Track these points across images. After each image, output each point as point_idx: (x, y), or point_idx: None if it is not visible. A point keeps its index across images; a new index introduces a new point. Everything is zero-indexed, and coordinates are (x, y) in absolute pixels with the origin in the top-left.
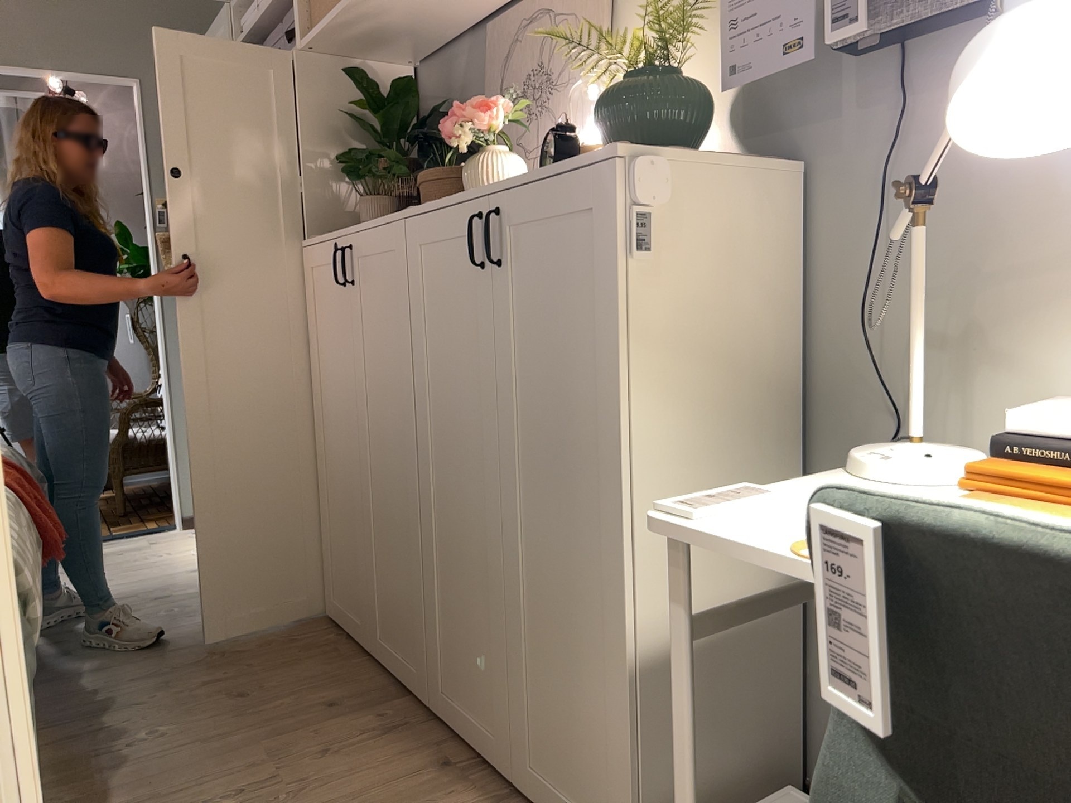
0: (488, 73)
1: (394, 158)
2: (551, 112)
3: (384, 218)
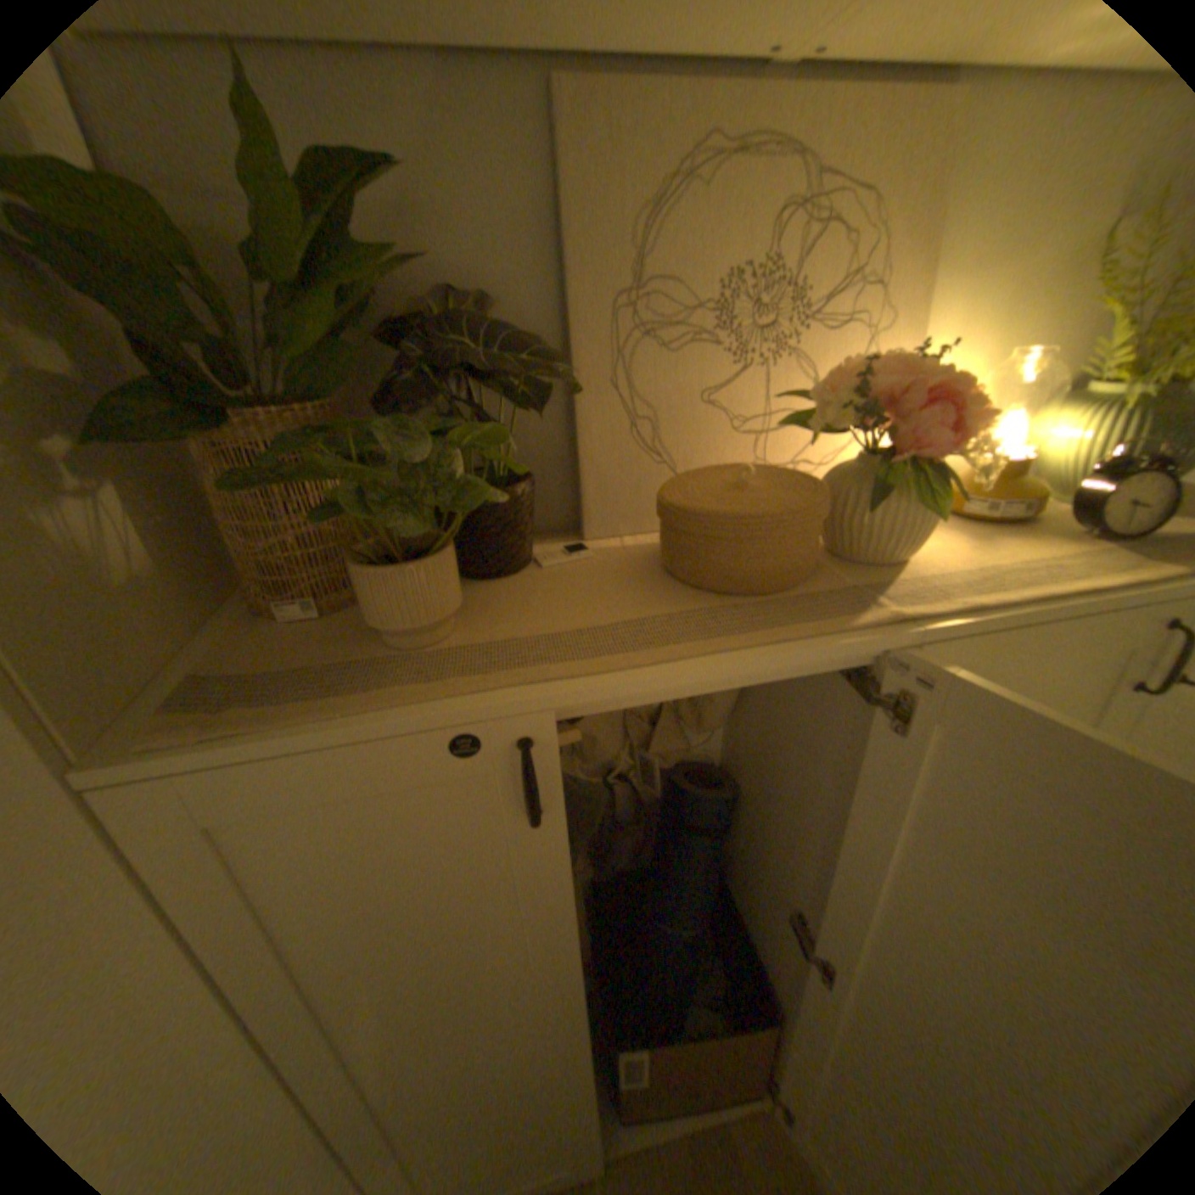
0: (574, 212)
1: (474, 432)
2: (807, 355)
3: (783, 636)
